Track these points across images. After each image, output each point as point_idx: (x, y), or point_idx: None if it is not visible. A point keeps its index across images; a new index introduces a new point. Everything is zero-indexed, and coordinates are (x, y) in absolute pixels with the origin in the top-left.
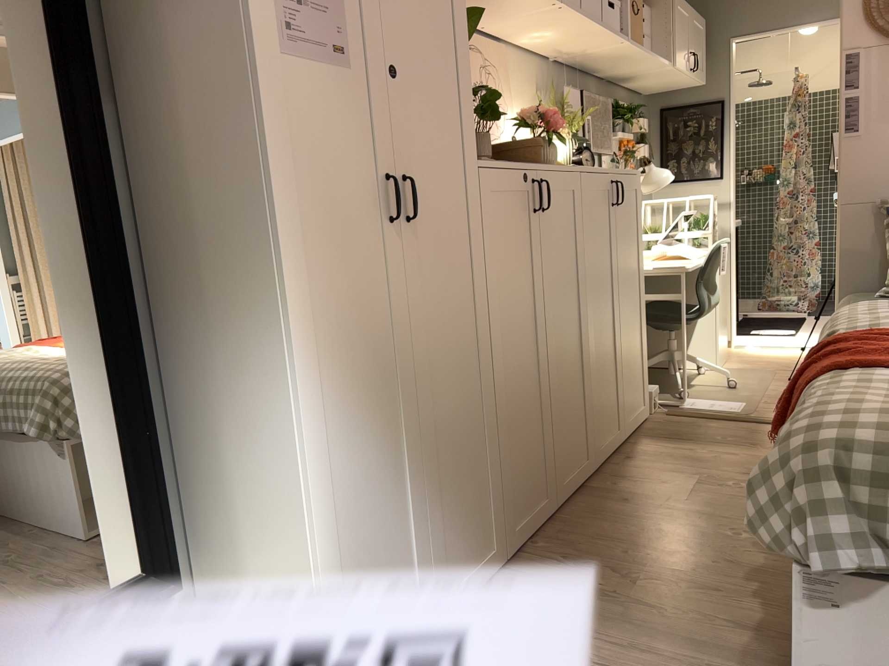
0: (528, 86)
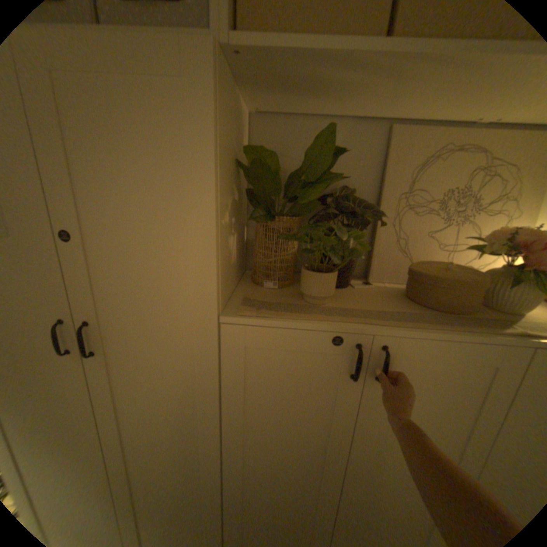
0: None
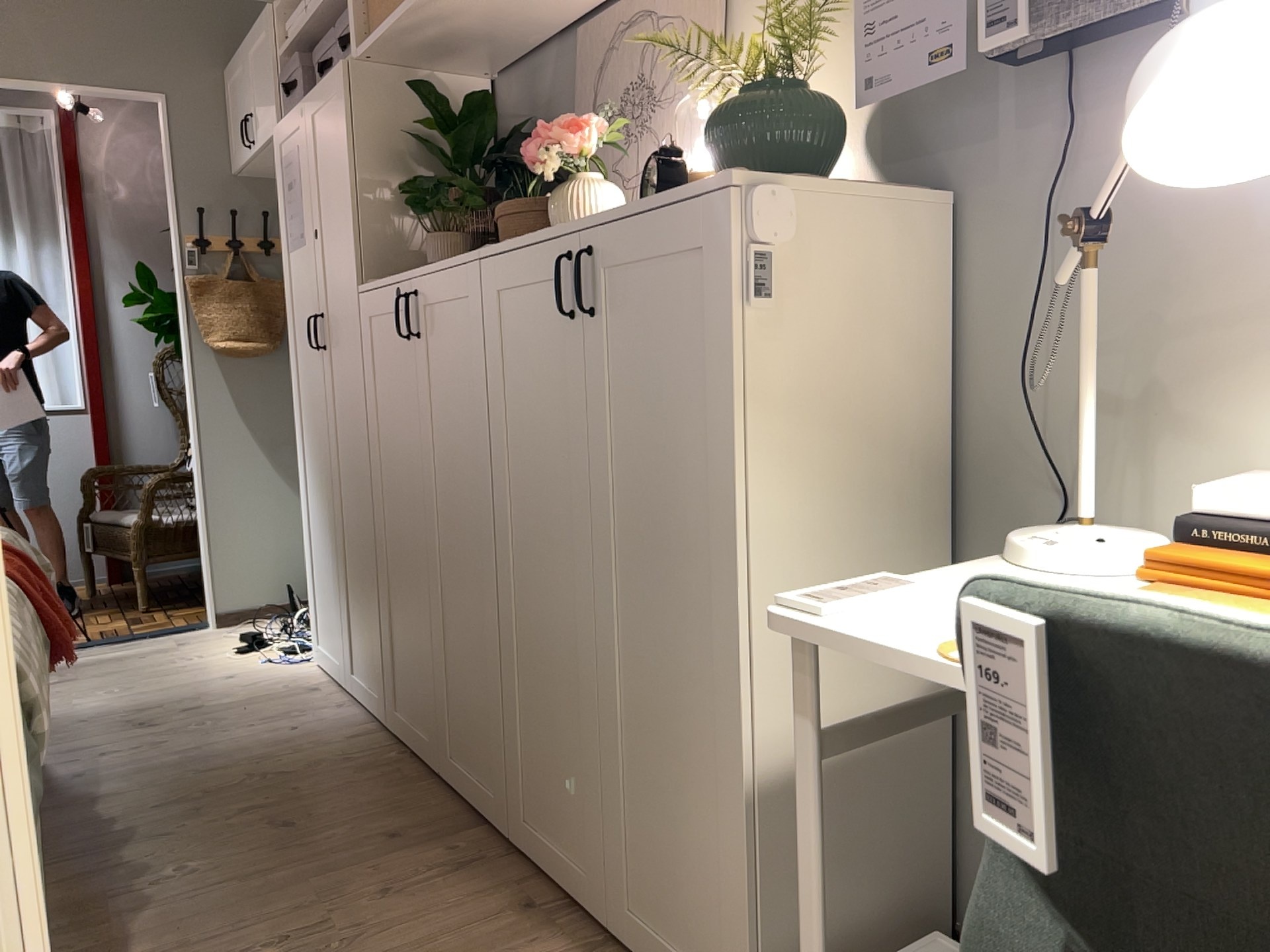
0: None
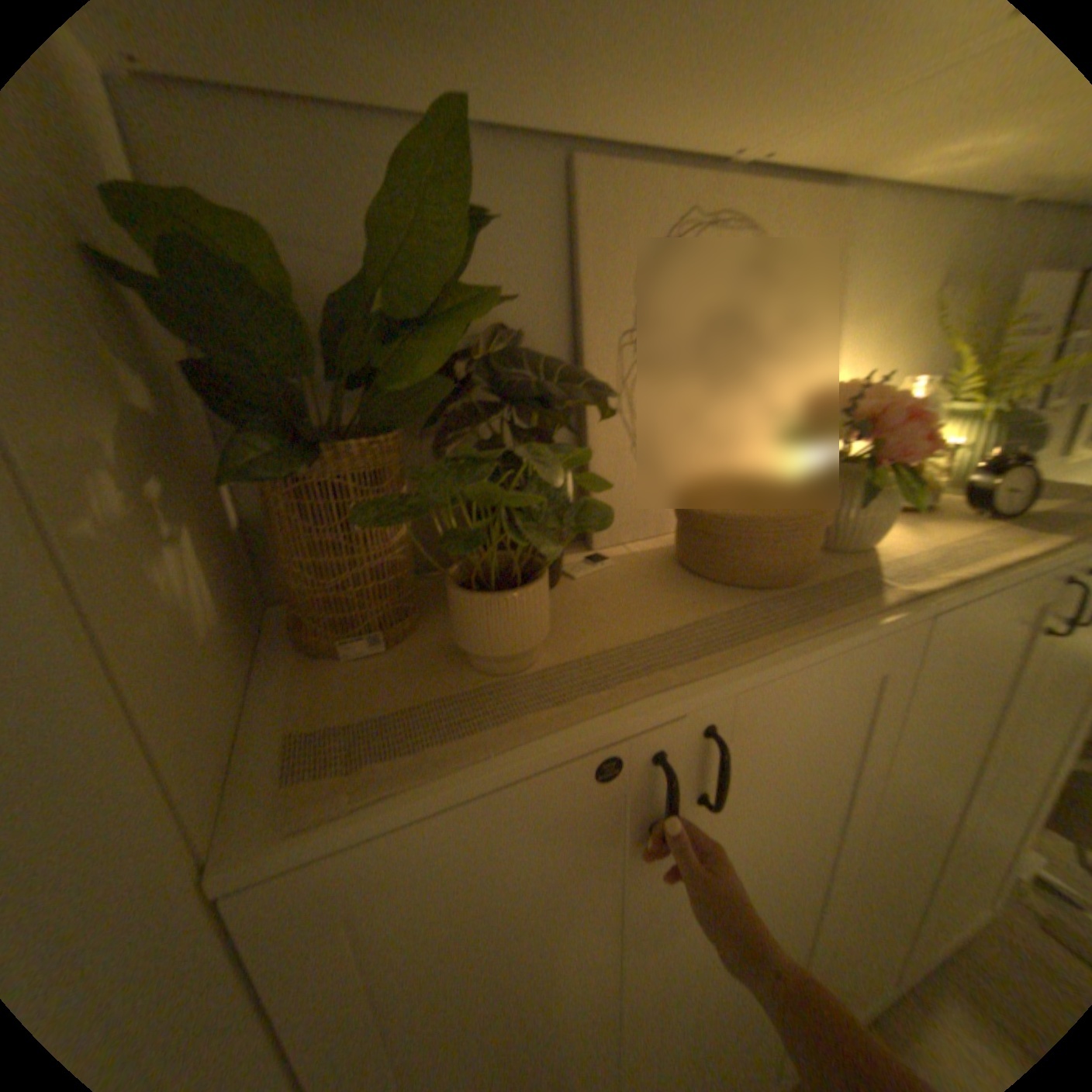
0: (916, 278)
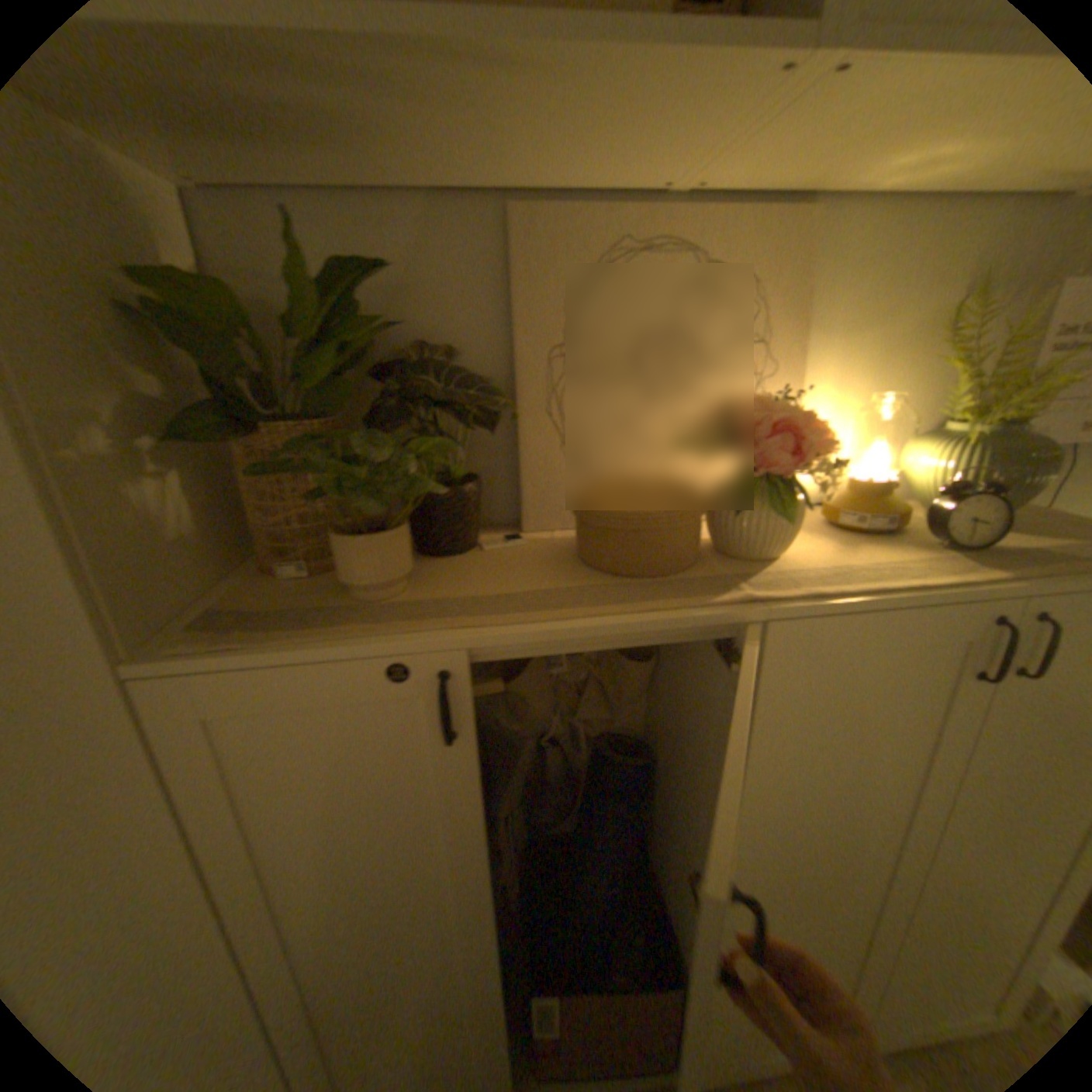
0: (924, 287)
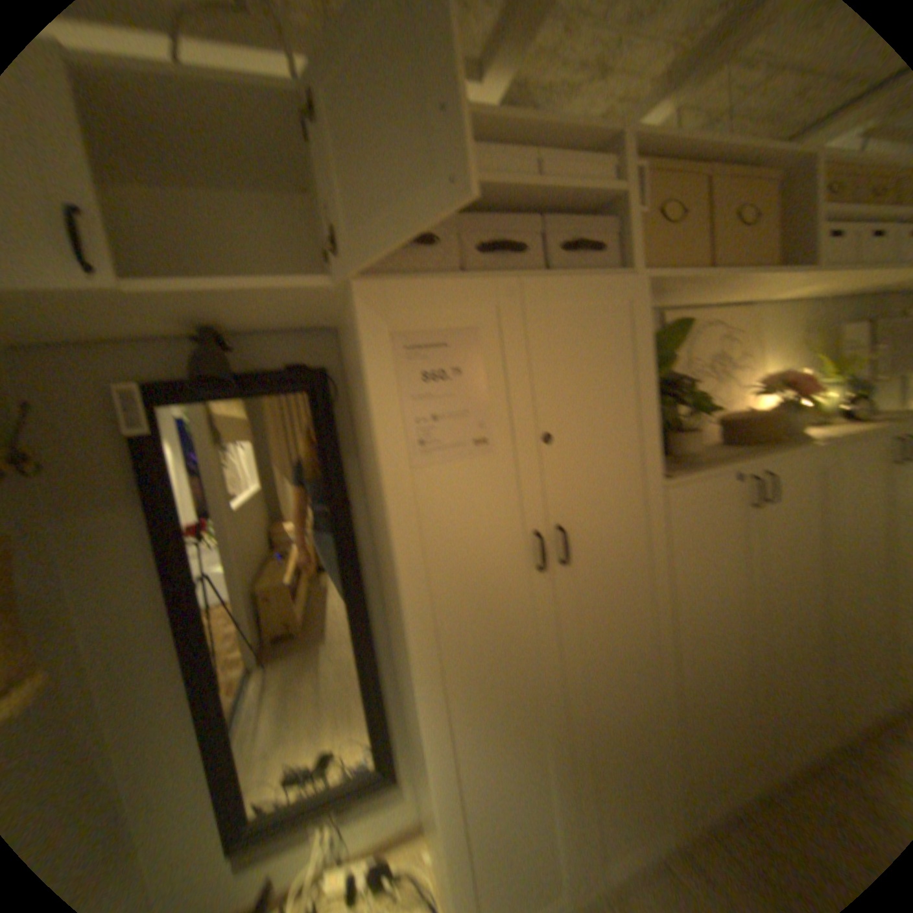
0: (792, 333)
